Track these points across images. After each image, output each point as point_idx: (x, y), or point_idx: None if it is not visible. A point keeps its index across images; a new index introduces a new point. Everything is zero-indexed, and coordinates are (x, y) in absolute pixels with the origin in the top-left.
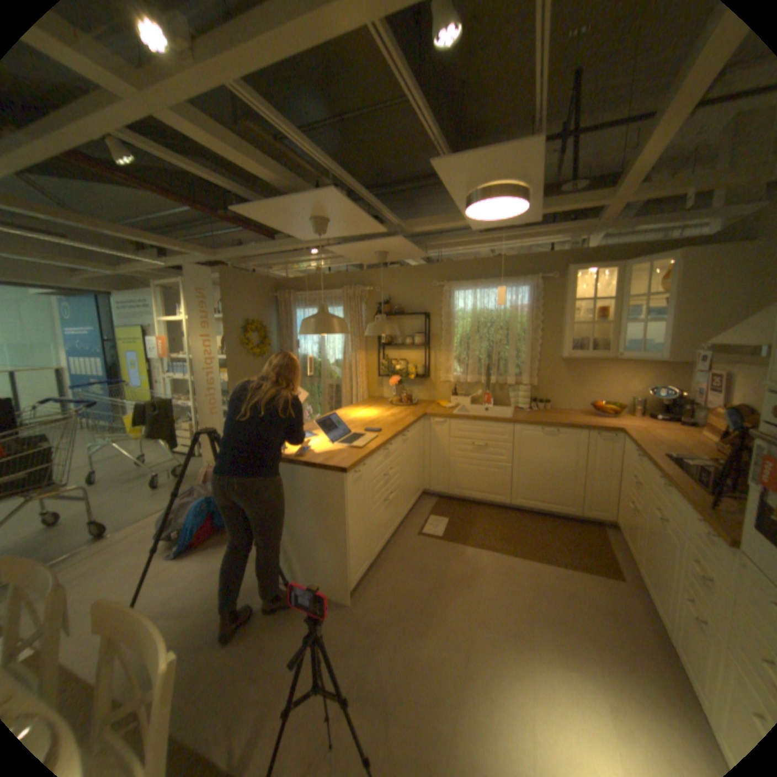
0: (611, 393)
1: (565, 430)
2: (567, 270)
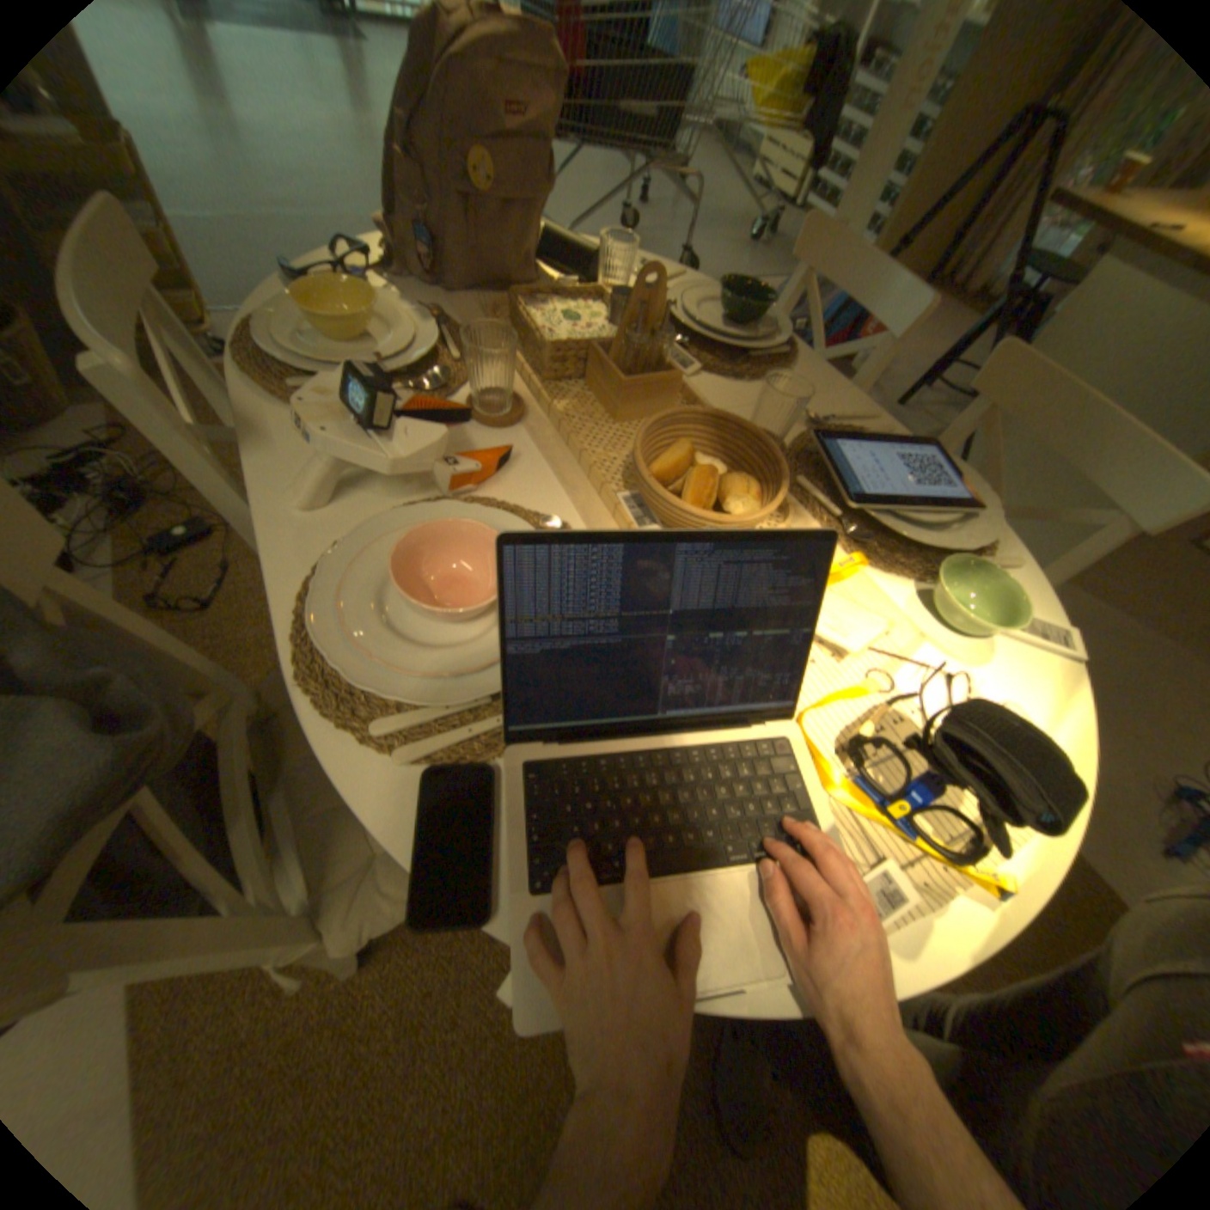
0: None
1: None
2: None
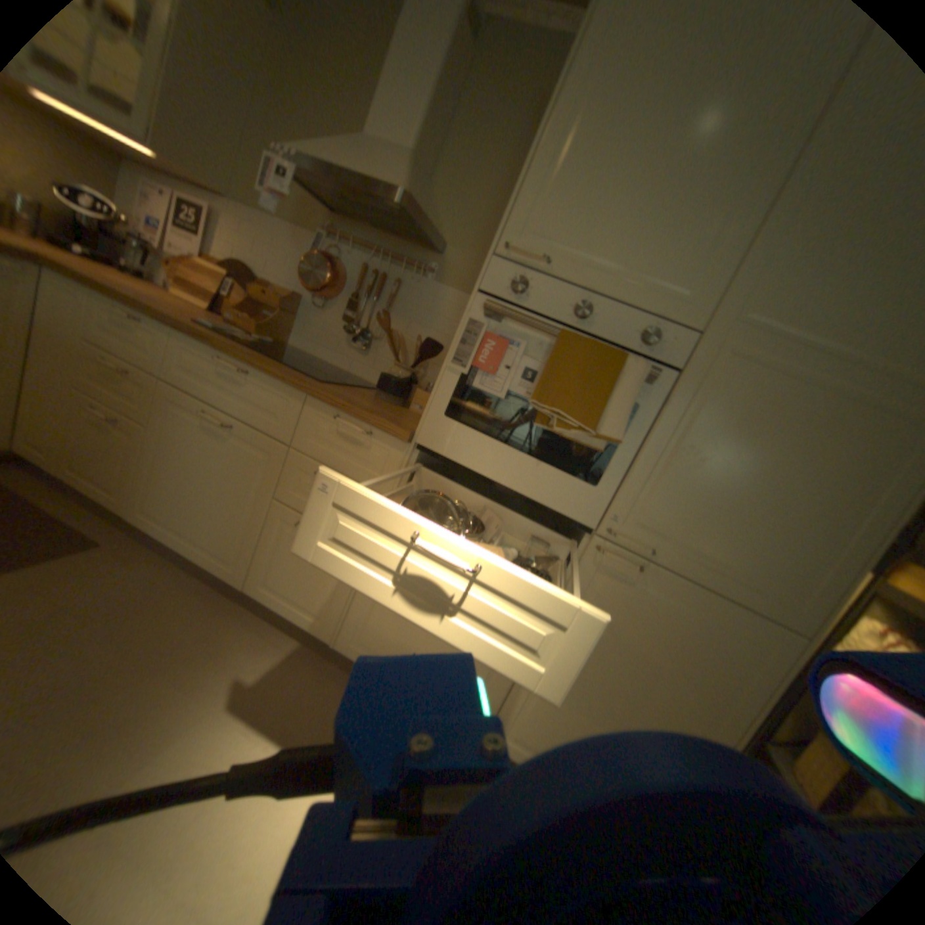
0: None
1: None
2: None
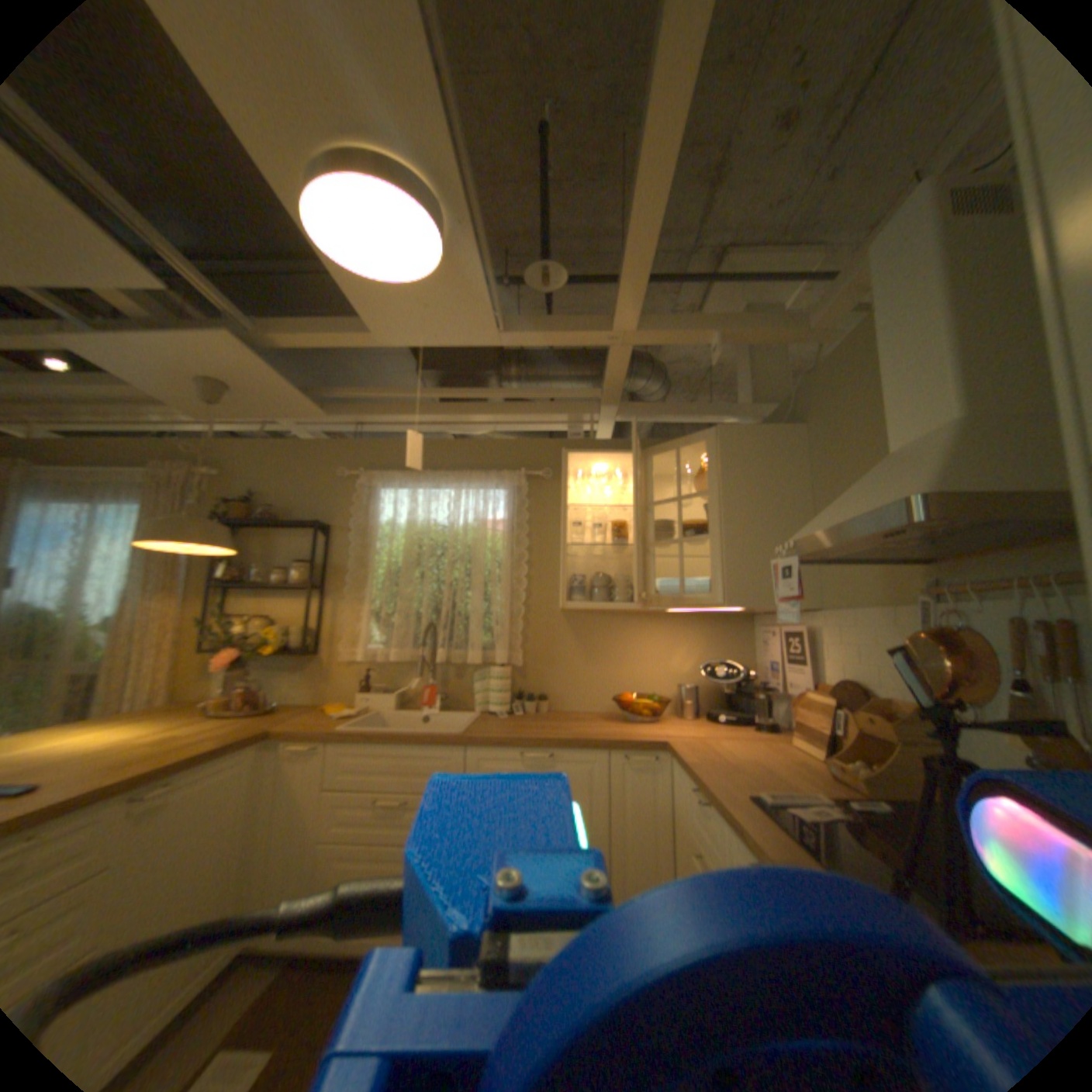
0: (645, 677)
1: (566, 753)
2: (564, 469)
